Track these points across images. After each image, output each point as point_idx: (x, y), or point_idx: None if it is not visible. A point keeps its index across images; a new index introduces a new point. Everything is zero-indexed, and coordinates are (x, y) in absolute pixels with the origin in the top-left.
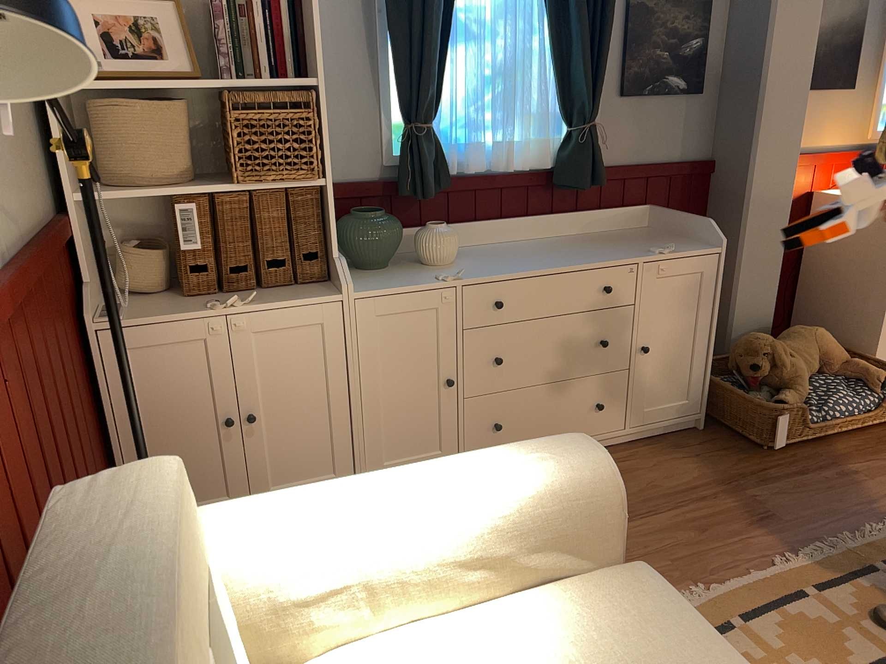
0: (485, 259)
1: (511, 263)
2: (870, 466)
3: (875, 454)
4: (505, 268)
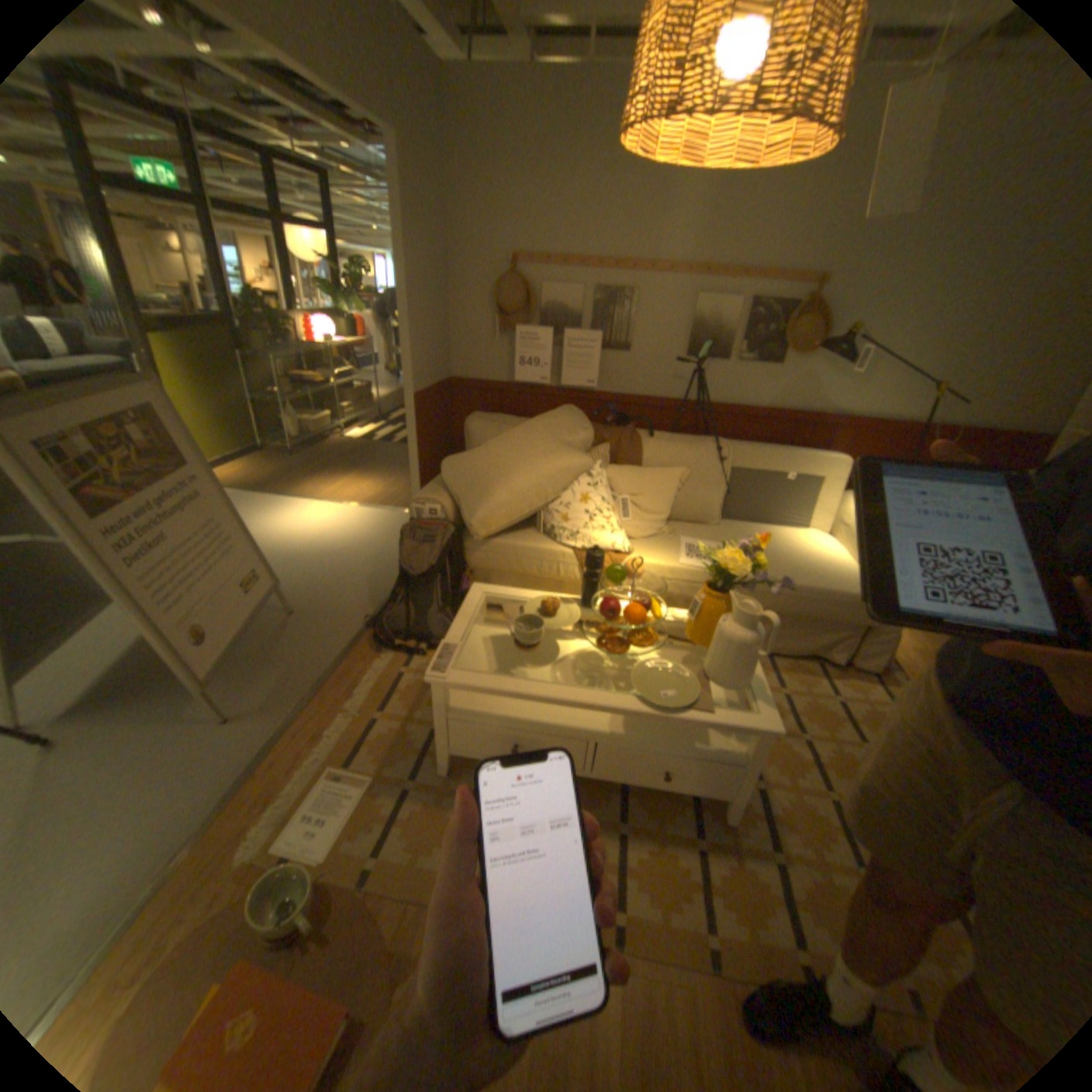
0: None
1: None
2: None
3: None
4: None
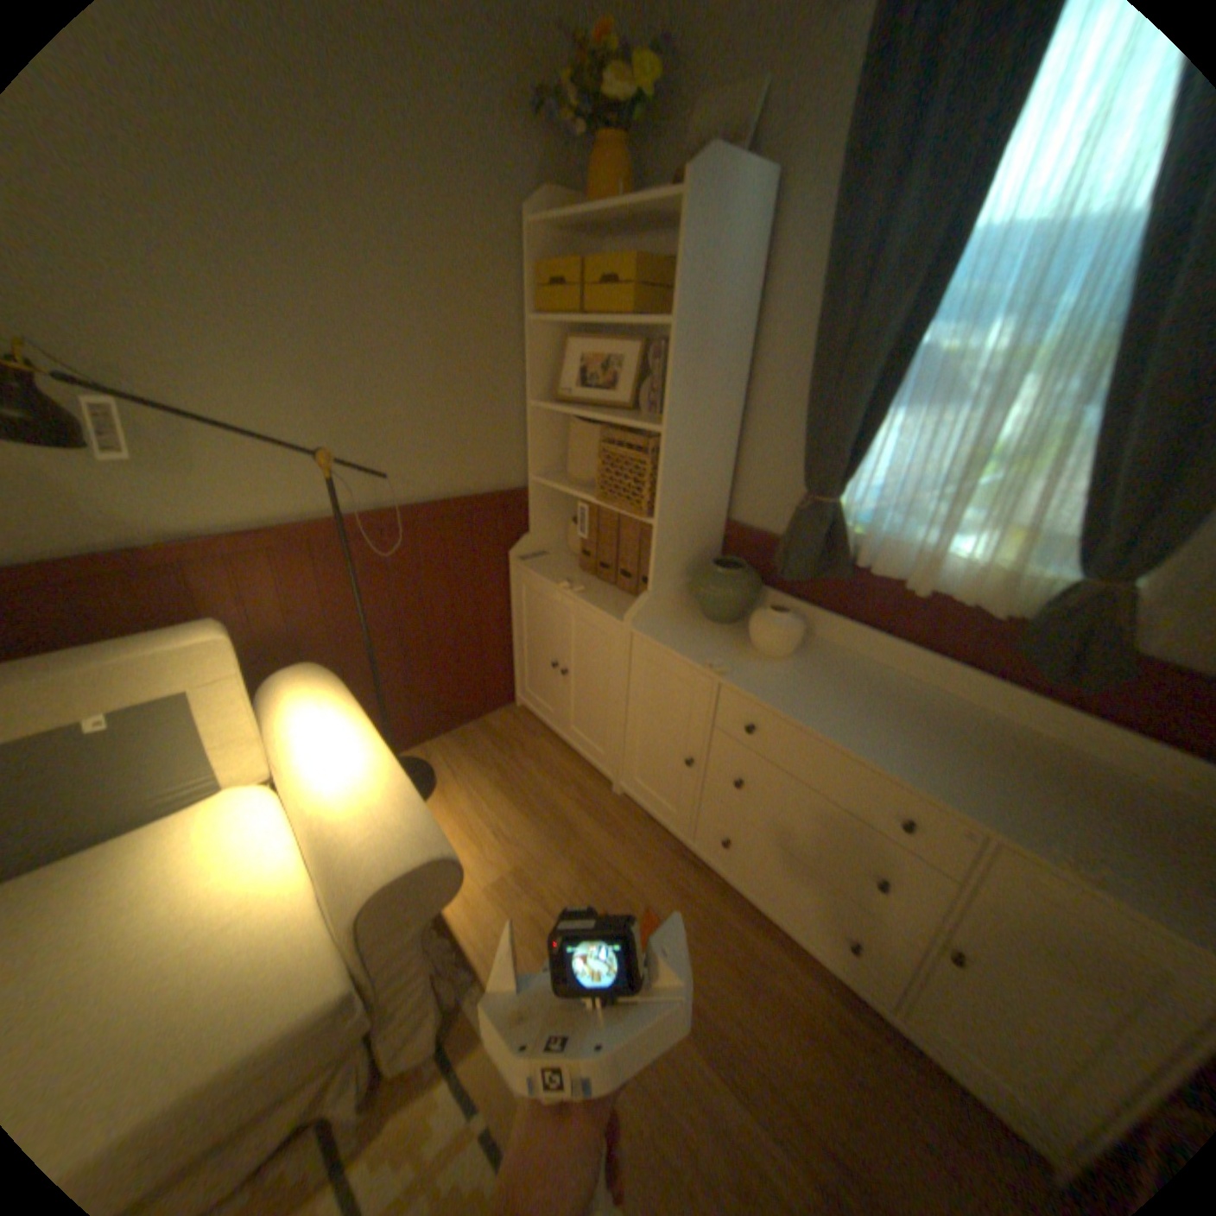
0: (818, 677)
1: (819, 699)
2: None
3: None
4: (792, 698)
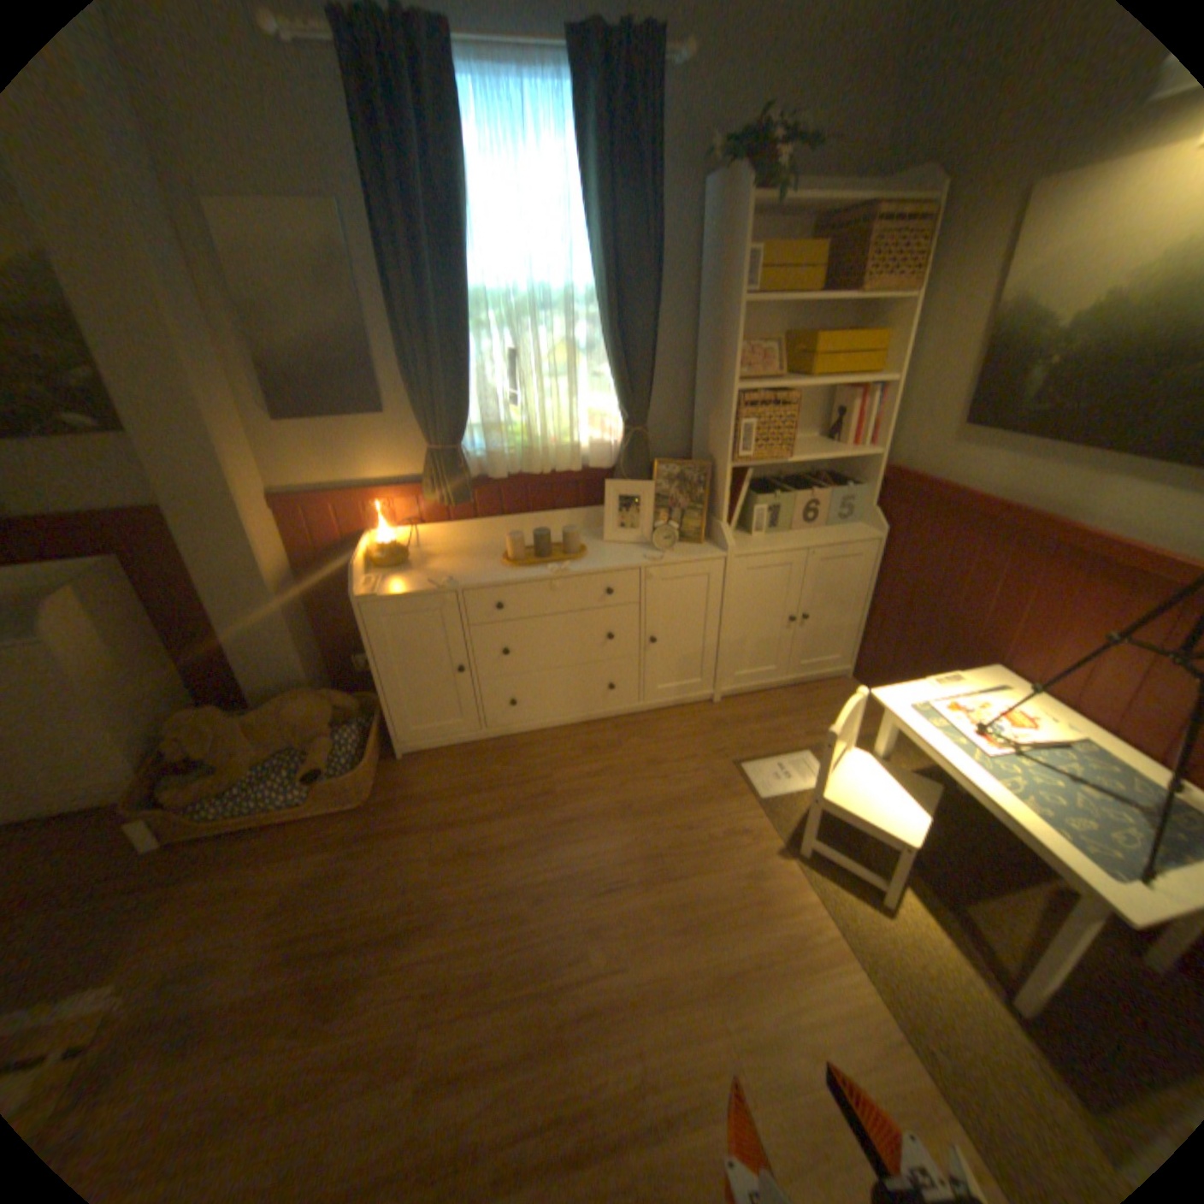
0: None
1: None
2: (212, 889)
3: (252, 867)
4: None
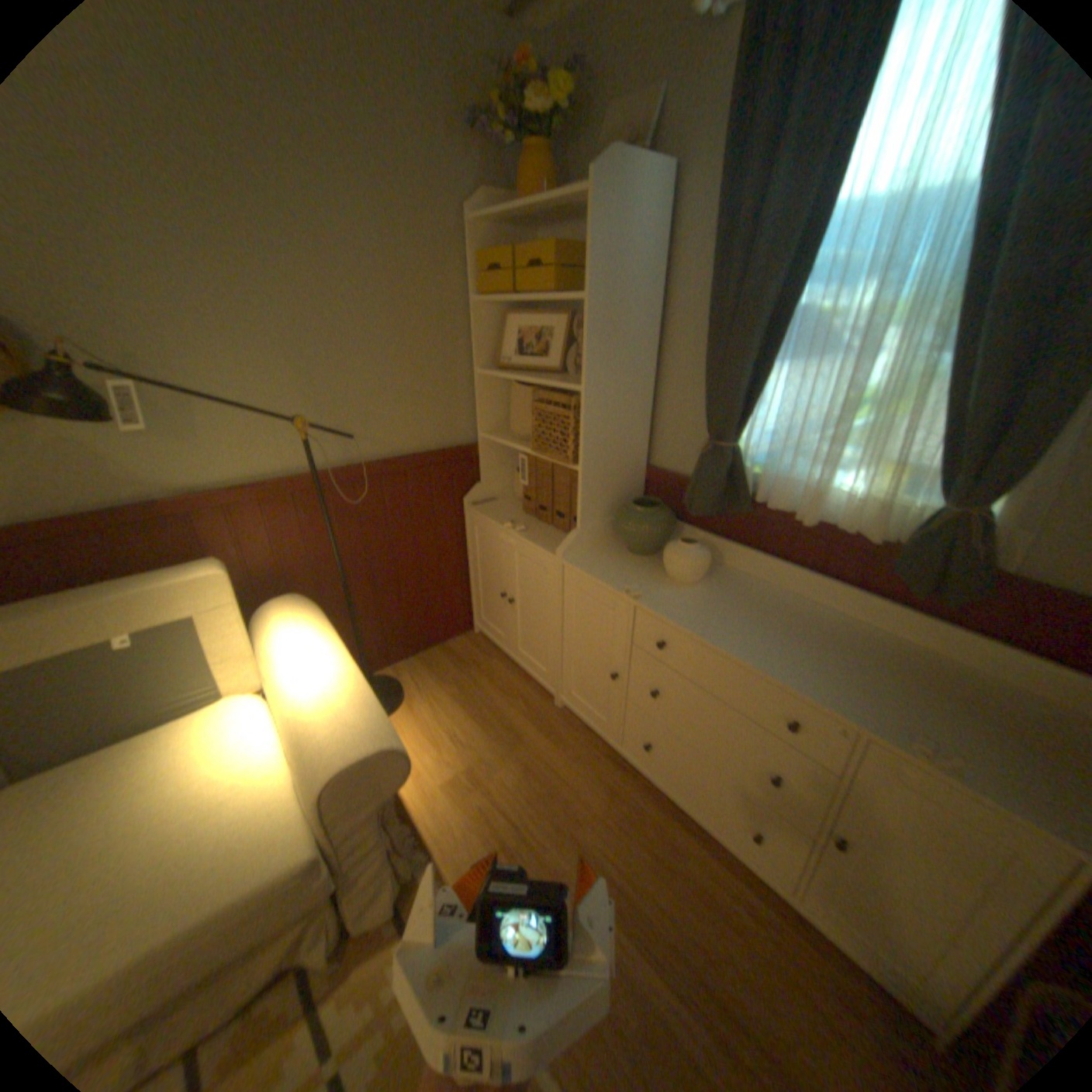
0: (722, 599)
1: (720, 618)
2: None
3: None
4: (696, 617)
